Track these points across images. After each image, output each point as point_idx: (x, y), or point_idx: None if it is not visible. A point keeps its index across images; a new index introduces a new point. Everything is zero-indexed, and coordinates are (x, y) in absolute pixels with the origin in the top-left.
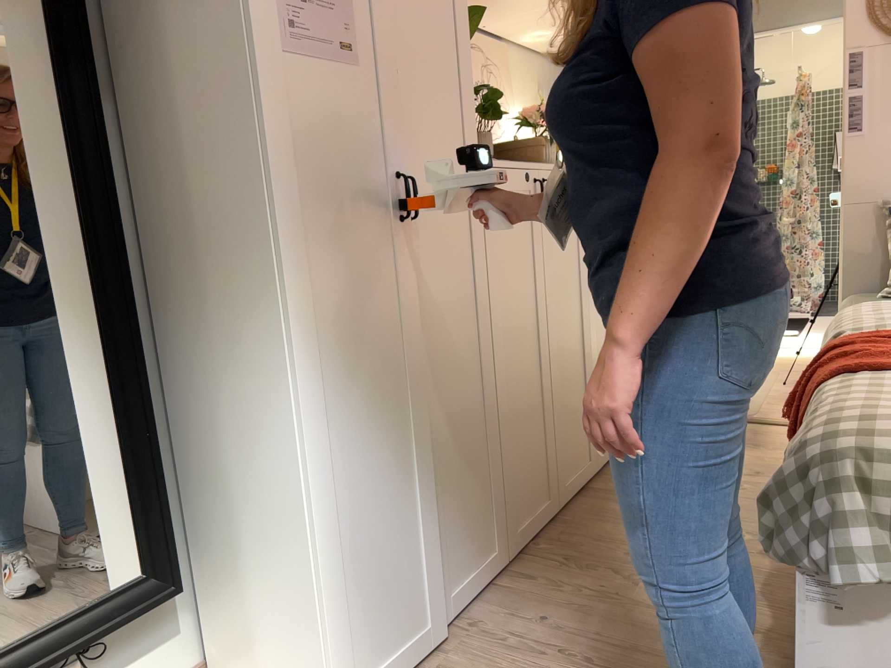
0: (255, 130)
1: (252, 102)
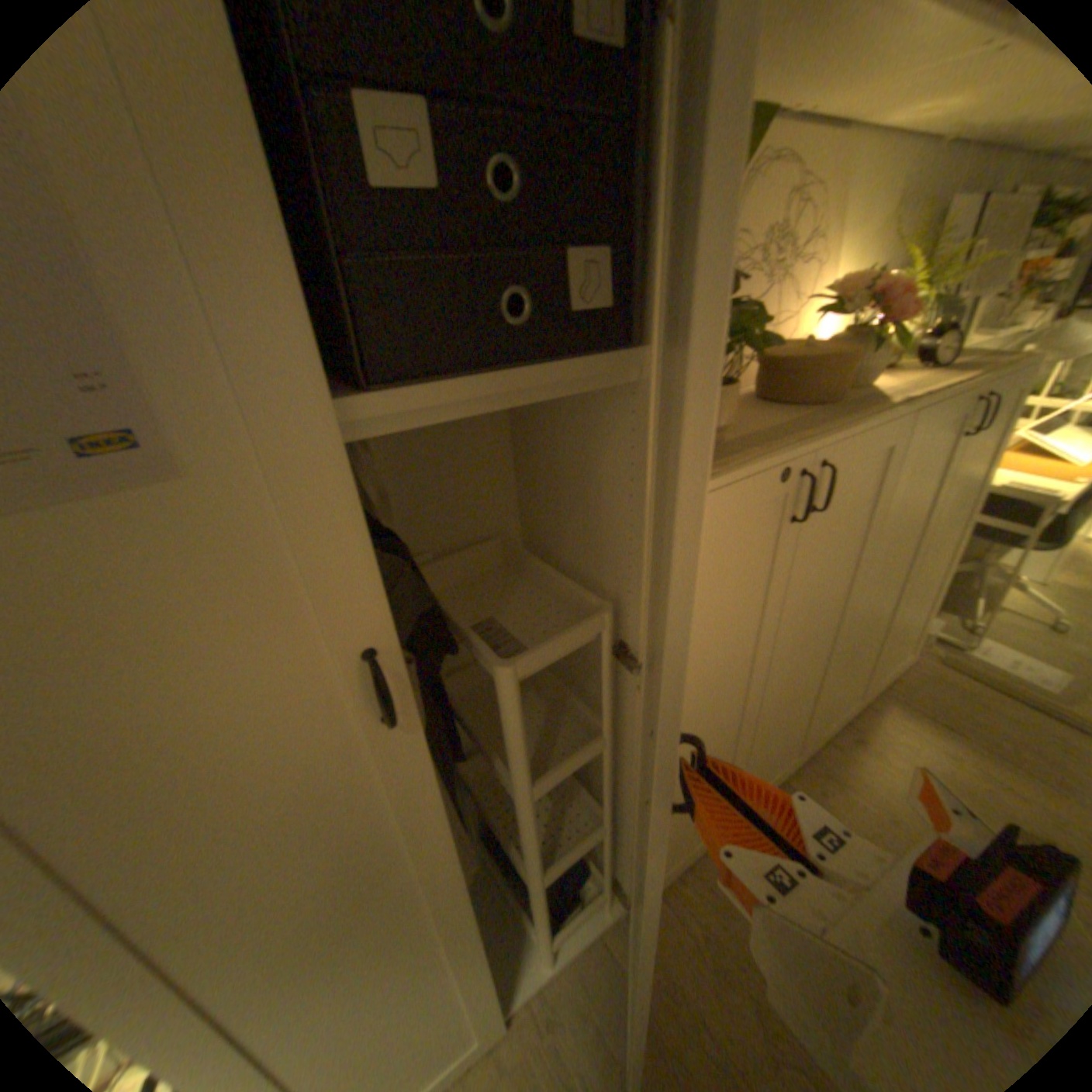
0: None
1: None
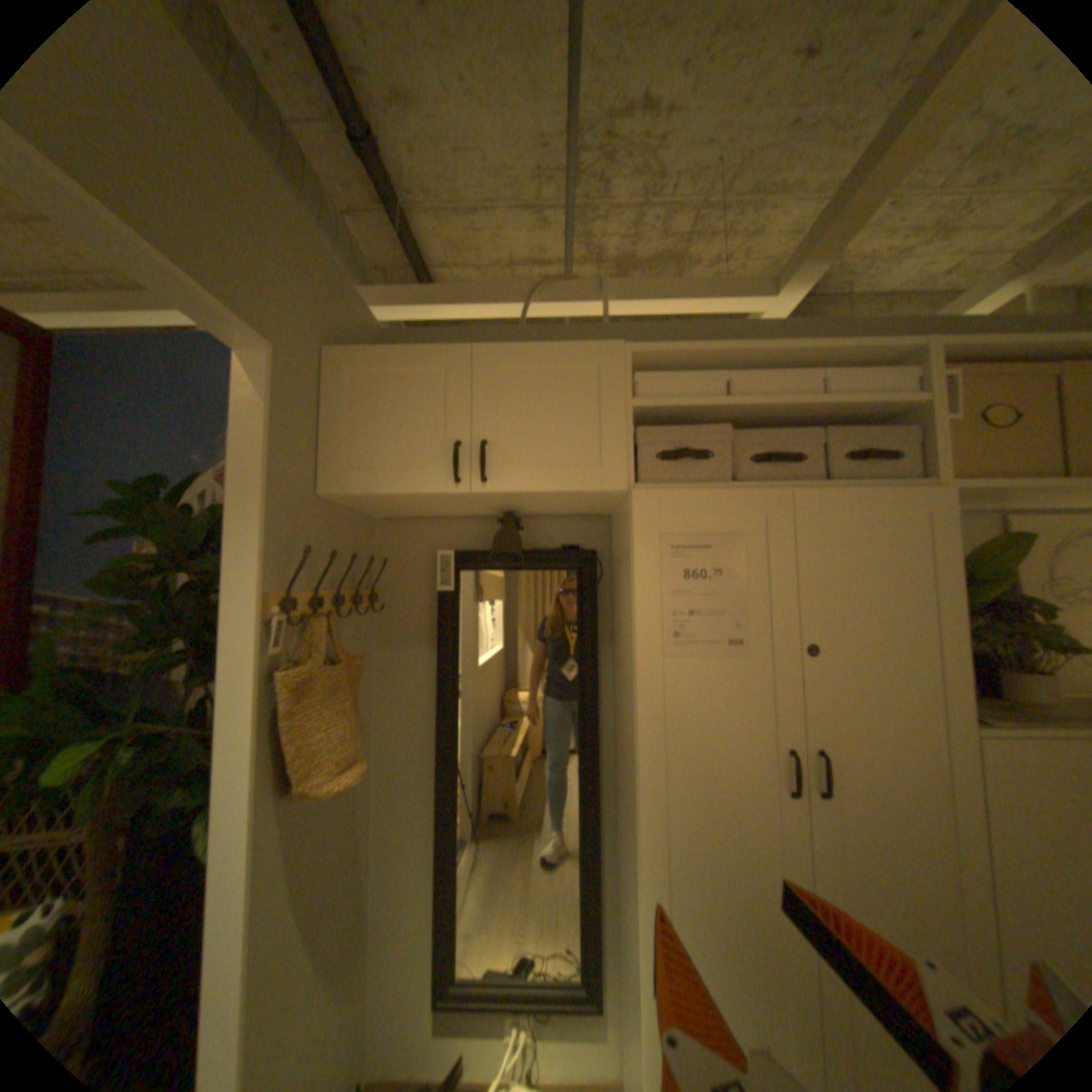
0: (638, 724)
1: (638, 703)
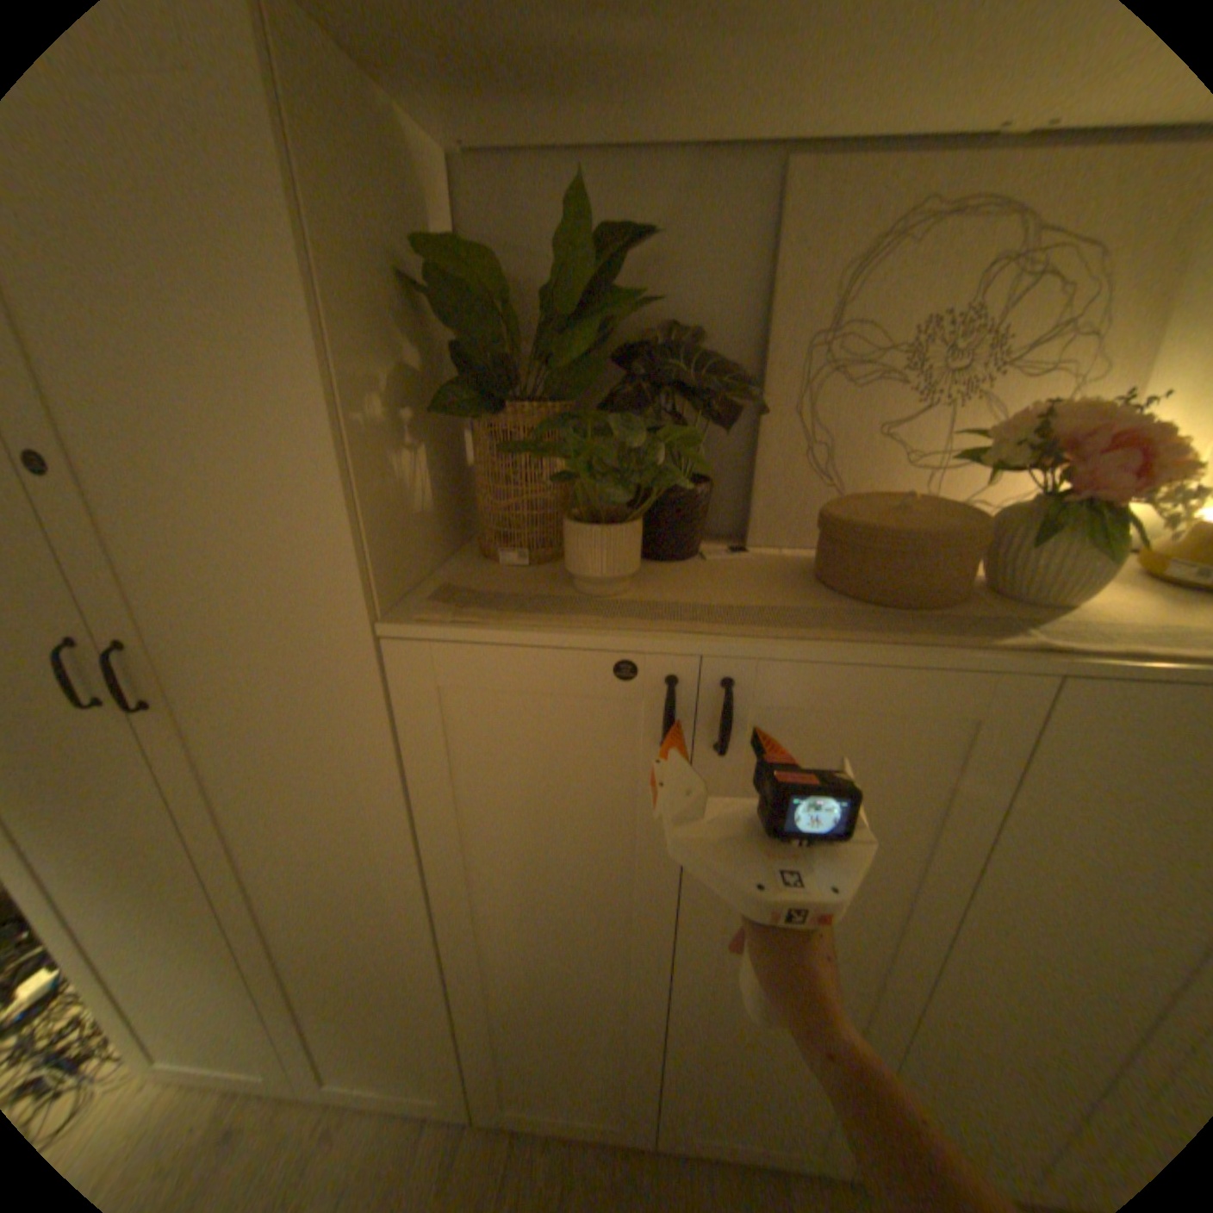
0: None
1: None
